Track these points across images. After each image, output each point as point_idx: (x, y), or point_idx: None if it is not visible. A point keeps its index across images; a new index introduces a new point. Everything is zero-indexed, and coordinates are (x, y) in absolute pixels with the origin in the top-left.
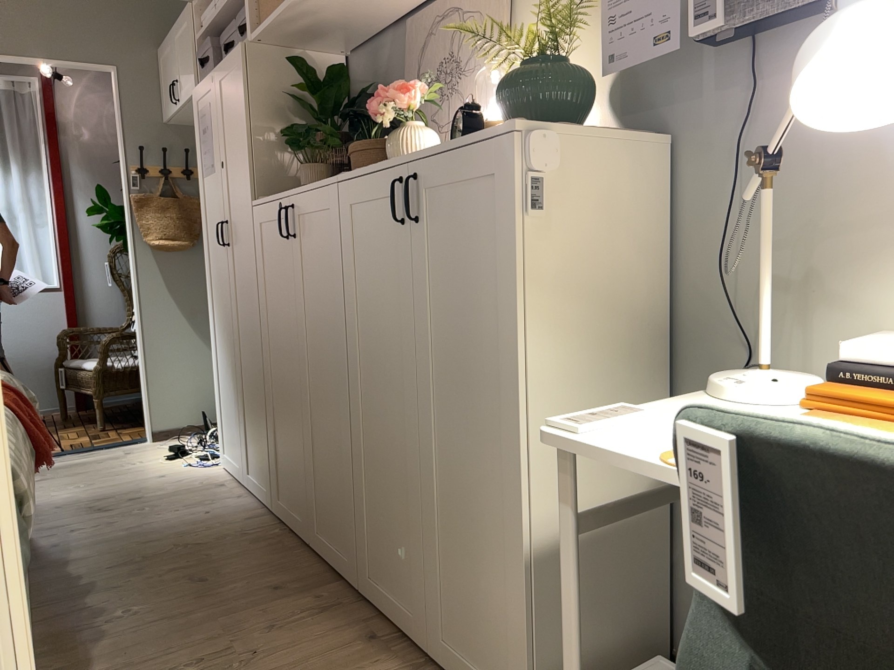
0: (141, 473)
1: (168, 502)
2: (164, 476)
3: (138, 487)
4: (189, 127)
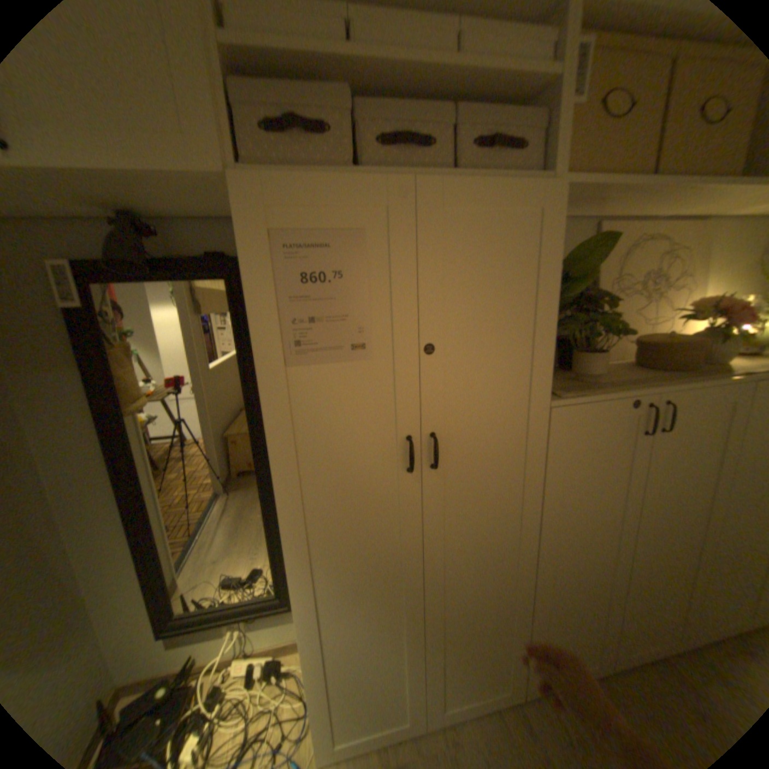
0: None
1: None
2: None
3: None
4: None
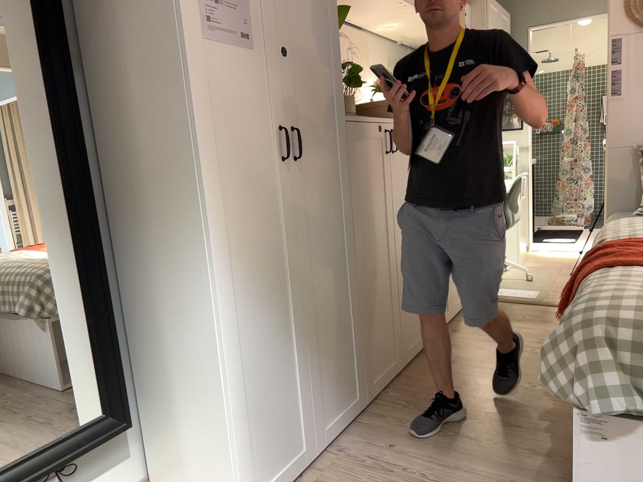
0: None
1: None
2: None
3: None
4: None
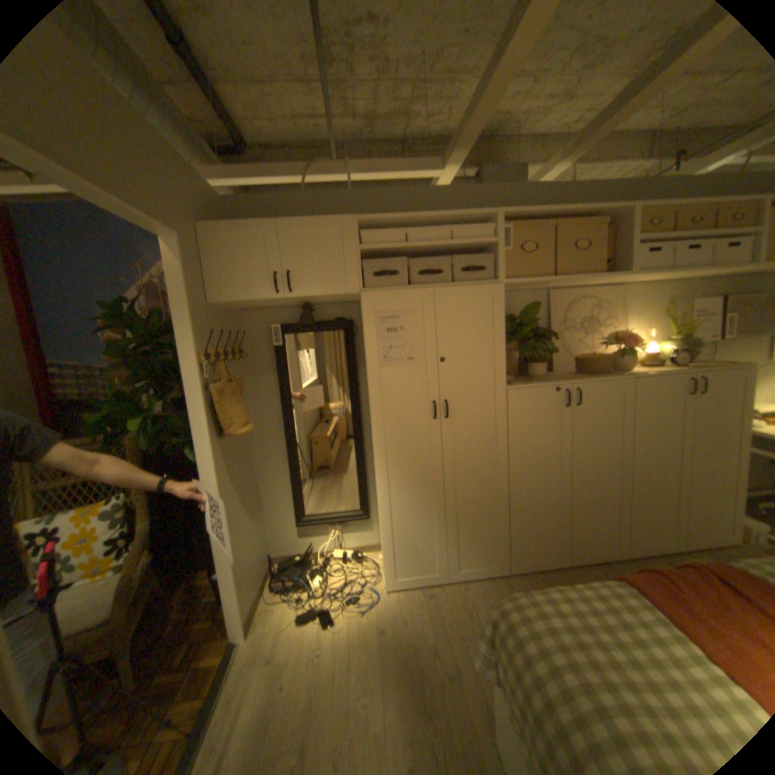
0: (361, 648)
1: (456, 629)
2: (384, 631)
3: (402, 651)
4: (220, 308)
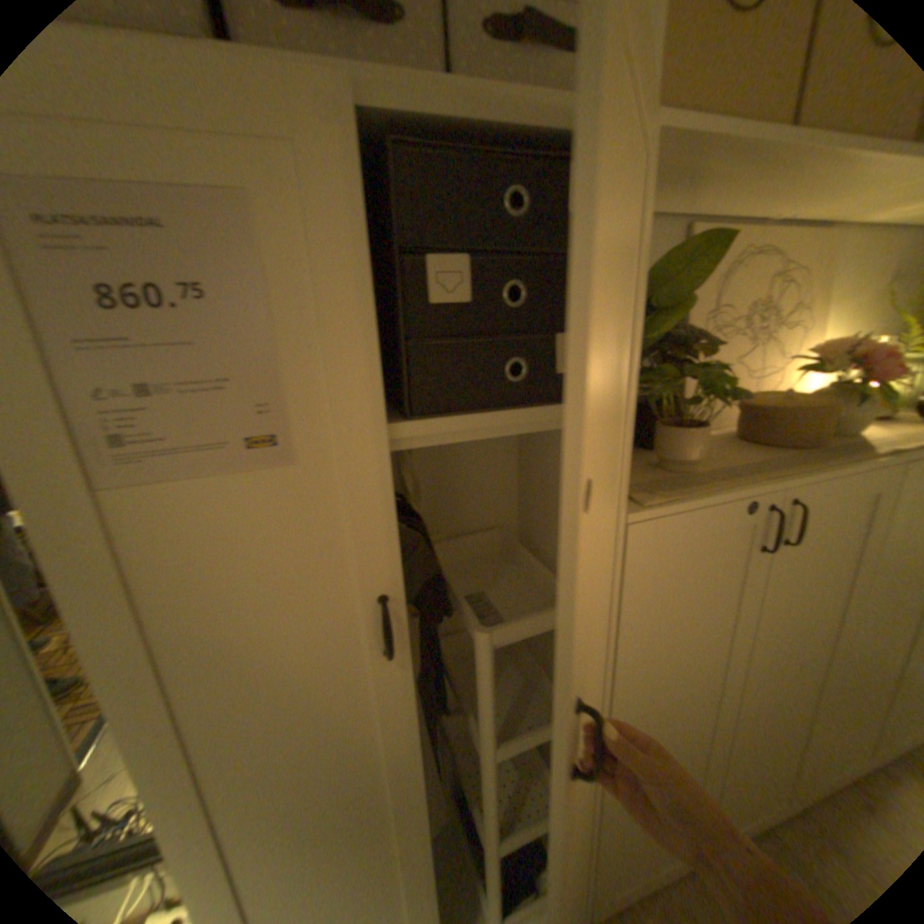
0: None
1: None
2: None
3: None
4: None
